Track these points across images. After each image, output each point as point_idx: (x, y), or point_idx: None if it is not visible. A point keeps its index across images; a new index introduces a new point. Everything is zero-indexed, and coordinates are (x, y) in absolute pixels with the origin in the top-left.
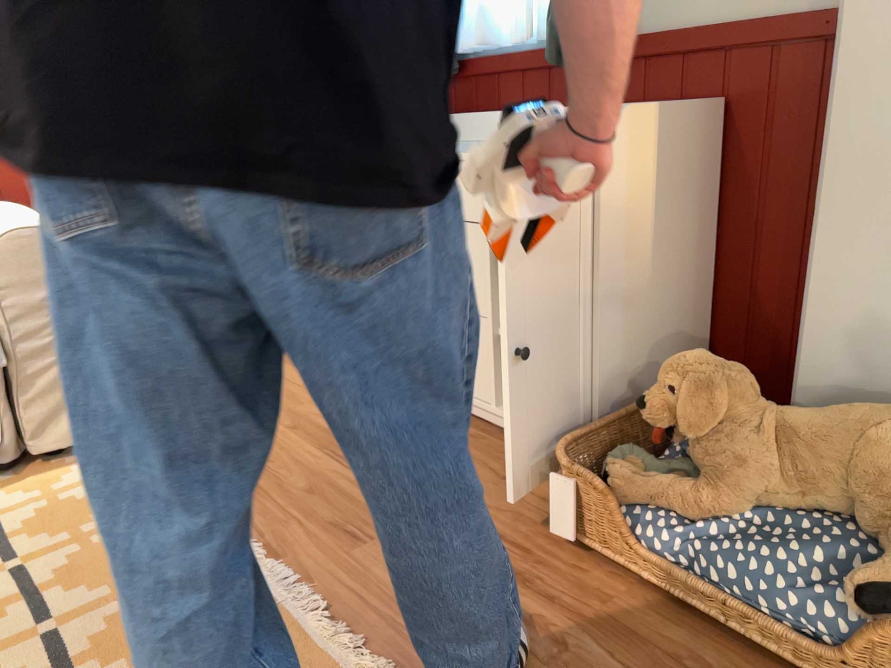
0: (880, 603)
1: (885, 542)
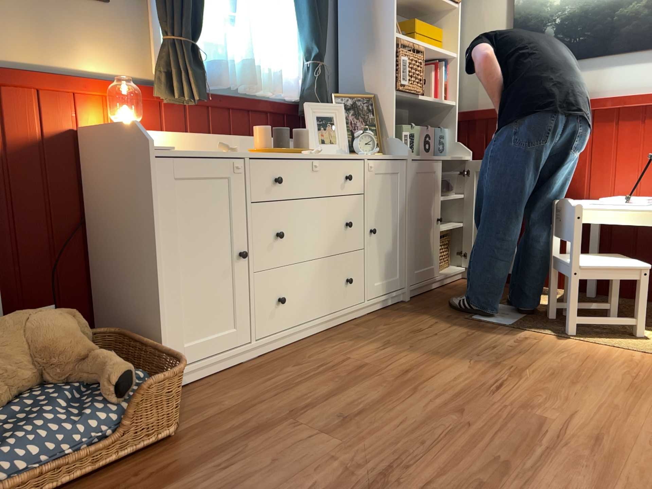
0: (122, 387)
1: (72, 380)
